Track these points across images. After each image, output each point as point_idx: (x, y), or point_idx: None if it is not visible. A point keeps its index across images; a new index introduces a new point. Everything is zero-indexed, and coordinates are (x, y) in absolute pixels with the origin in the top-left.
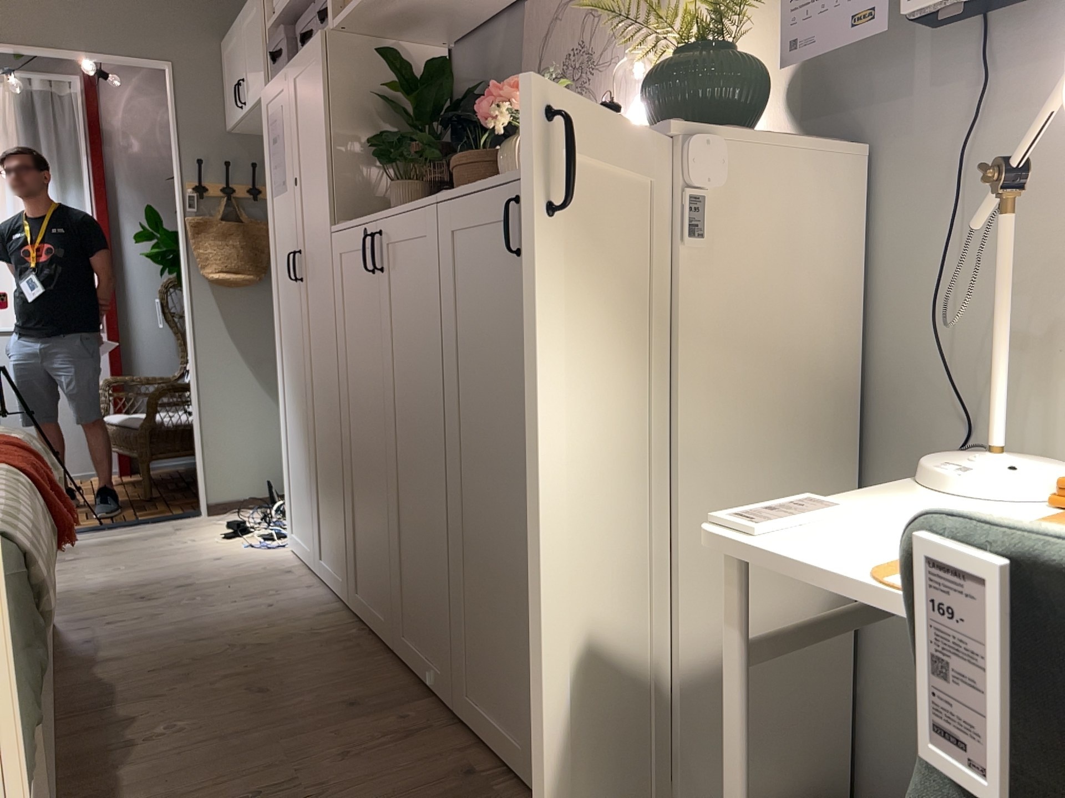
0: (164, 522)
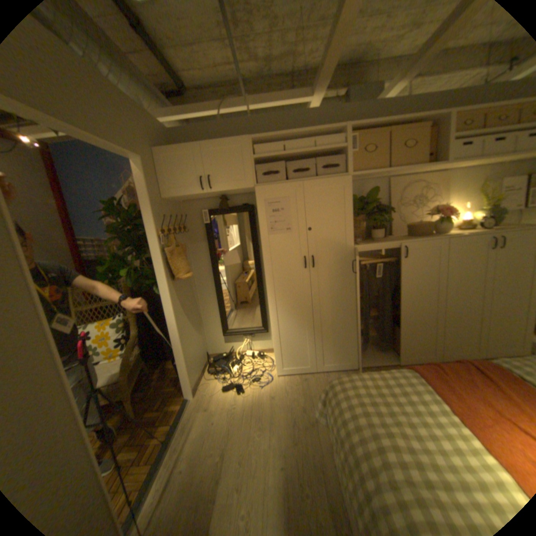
0: (186, 415)
